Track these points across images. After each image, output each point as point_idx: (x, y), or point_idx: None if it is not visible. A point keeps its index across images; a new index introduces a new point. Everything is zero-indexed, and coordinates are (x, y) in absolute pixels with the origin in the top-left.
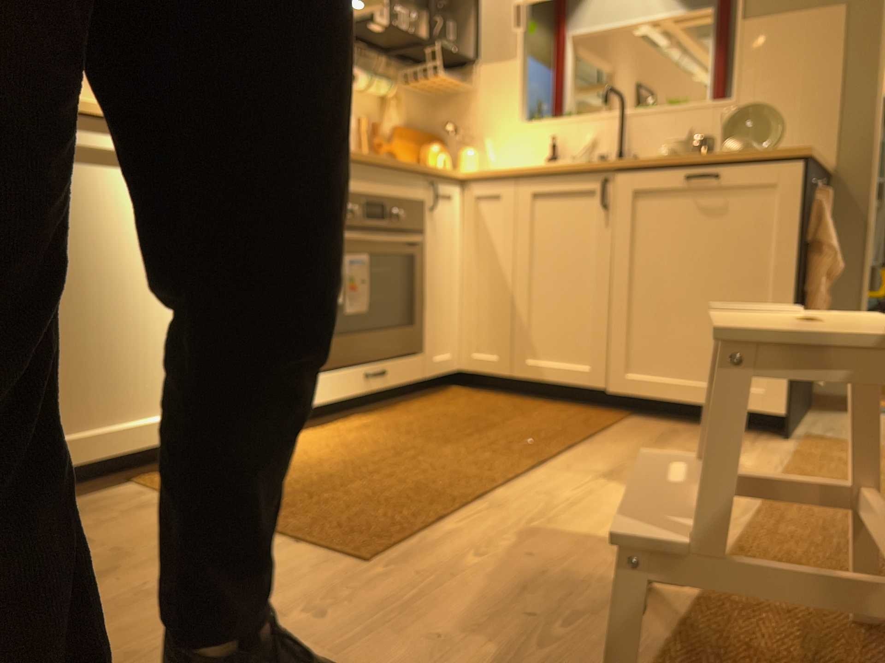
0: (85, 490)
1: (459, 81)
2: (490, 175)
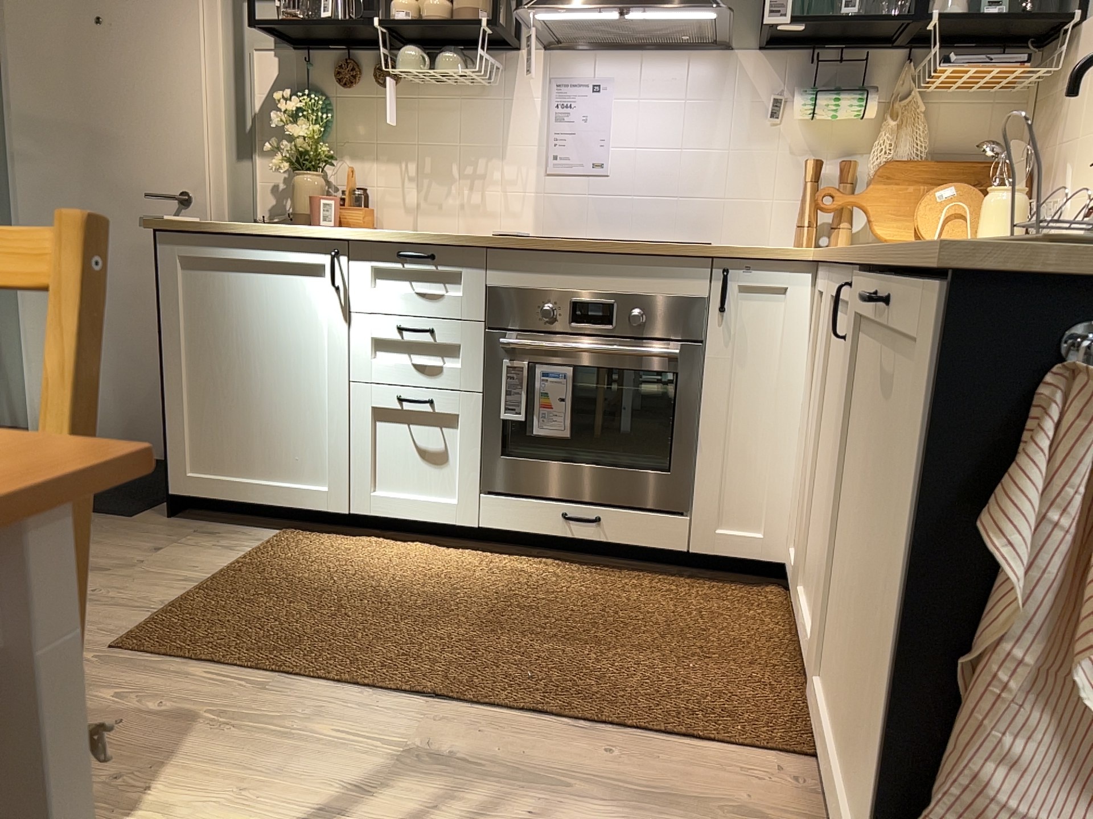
0: (262, 524)
1: (1053, 58)
2: (822, 262)
